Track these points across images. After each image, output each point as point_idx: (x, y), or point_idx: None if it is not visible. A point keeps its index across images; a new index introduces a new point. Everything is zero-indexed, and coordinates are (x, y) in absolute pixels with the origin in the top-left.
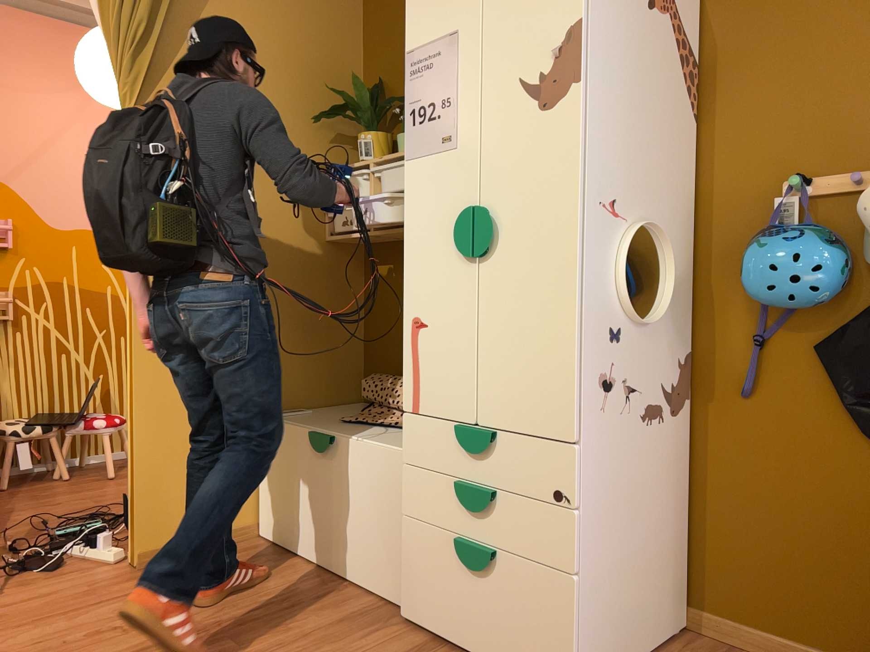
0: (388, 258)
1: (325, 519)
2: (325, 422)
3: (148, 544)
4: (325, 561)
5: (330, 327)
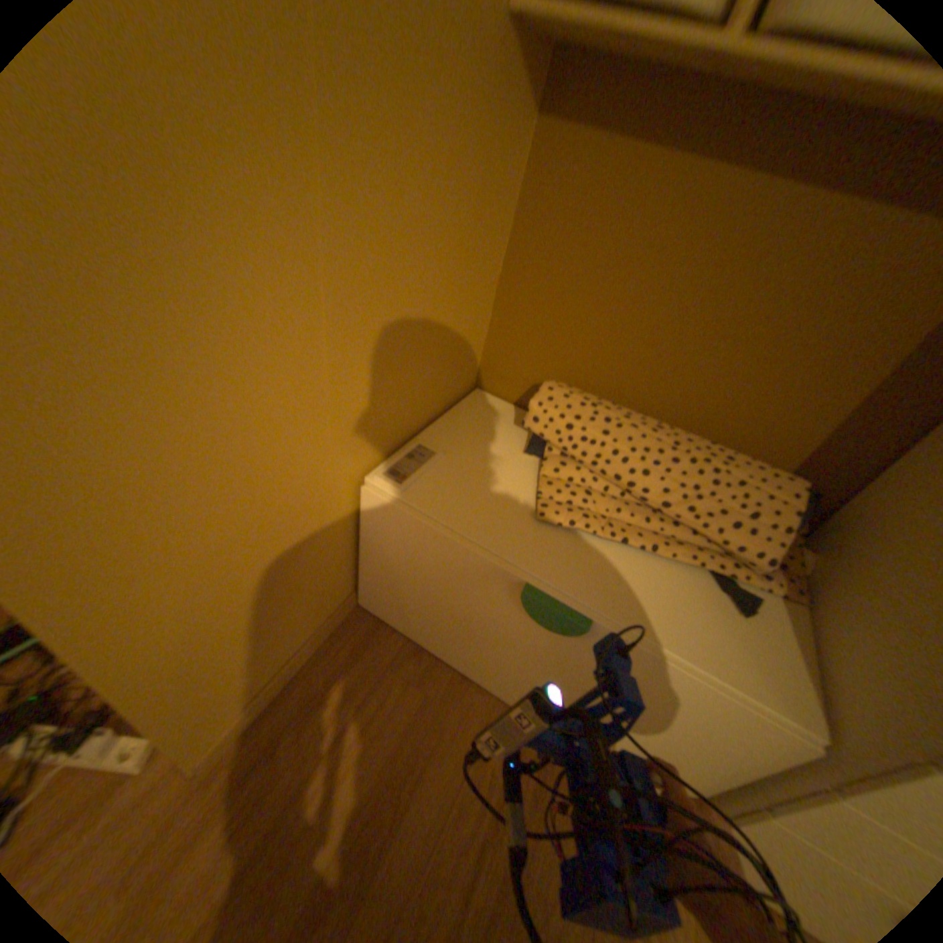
0: (631, 119)
1: (524, 670)
2: (518, 522)
3: (214, 739)
4: (507, 695)
5: (472, 272)
